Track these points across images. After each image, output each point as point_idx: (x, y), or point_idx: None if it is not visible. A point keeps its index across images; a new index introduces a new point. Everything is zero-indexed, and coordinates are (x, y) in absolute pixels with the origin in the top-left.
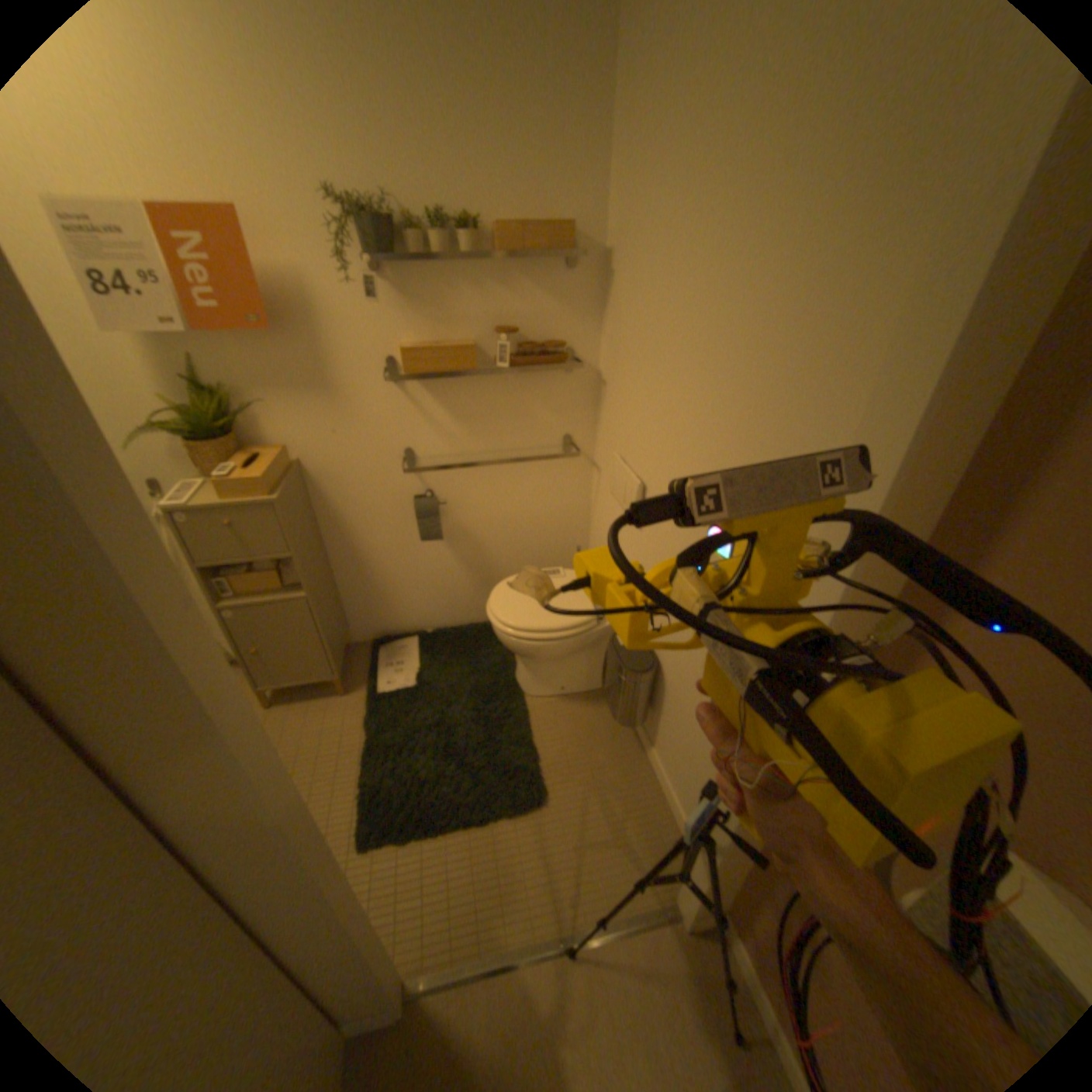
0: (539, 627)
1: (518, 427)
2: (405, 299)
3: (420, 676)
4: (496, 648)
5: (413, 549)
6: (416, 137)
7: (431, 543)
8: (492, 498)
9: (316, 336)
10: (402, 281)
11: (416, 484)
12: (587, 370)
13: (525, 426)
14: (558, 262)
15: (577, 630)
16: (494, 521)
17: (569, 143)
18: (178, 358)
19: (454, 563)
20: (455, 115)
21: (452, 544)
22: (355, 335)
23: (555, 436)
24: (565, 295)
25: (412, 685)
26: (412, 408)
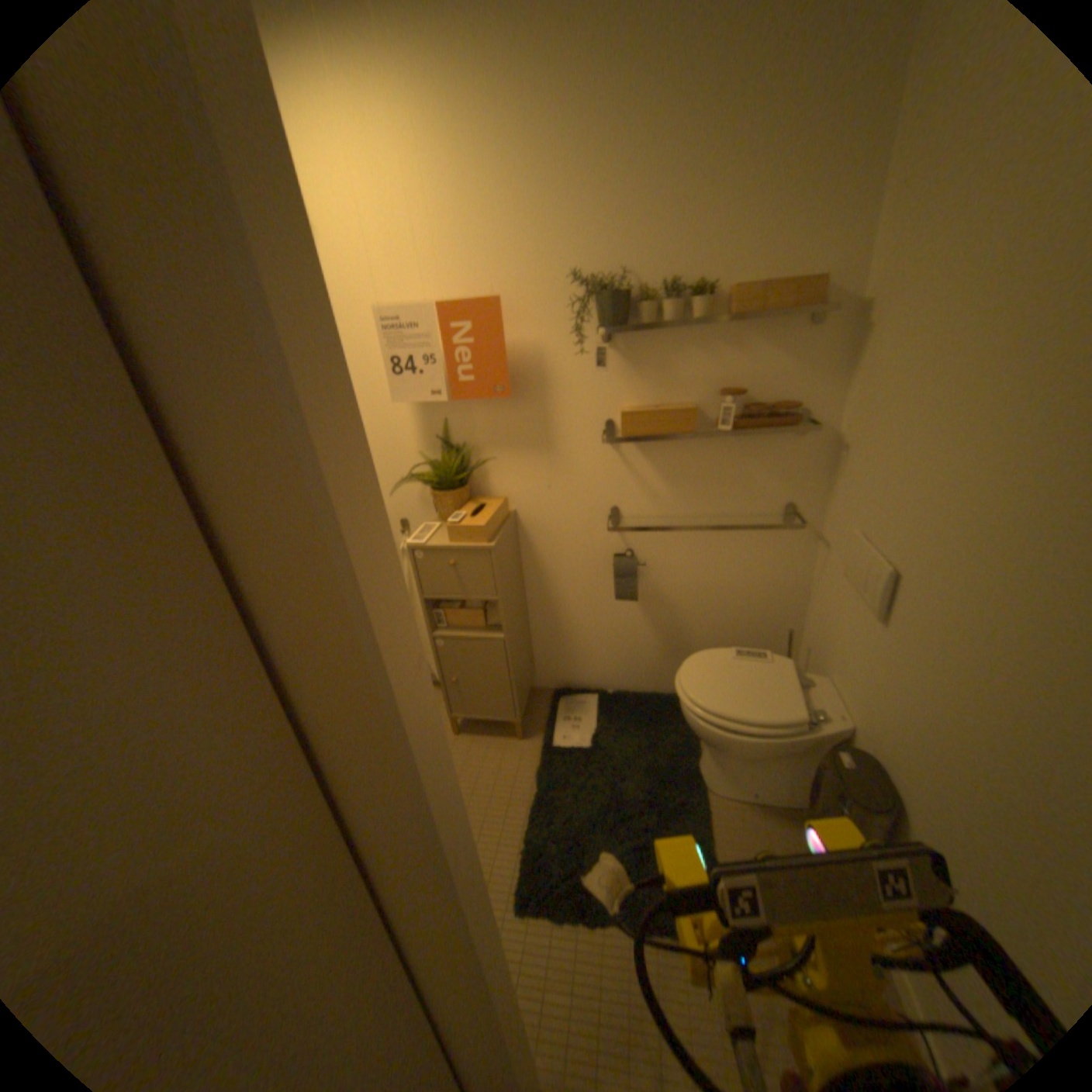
0: (737, 718)
1: (733, 491)
2: (631, 366)
3: (596, 738)
4: (679, 727)
5: (606, 606)
6: (663, 217)
7: (624, 602)
8: (694, 563)
9: (546, 402)
10: (631, 350)
11: (617, 542)
12: (824, 432)
13: (741, 491)
14: (801, 318)
15: (785, 732)
16: (693, 588)
17: (829, 195)
18: (438, 423)
19: (645, 626)
20: (704, 190)
21: (645, 606)
22: (580, 400)
23: (776, 503)
24: (806, 353)
25: (587, 747)
26: (624, 468)
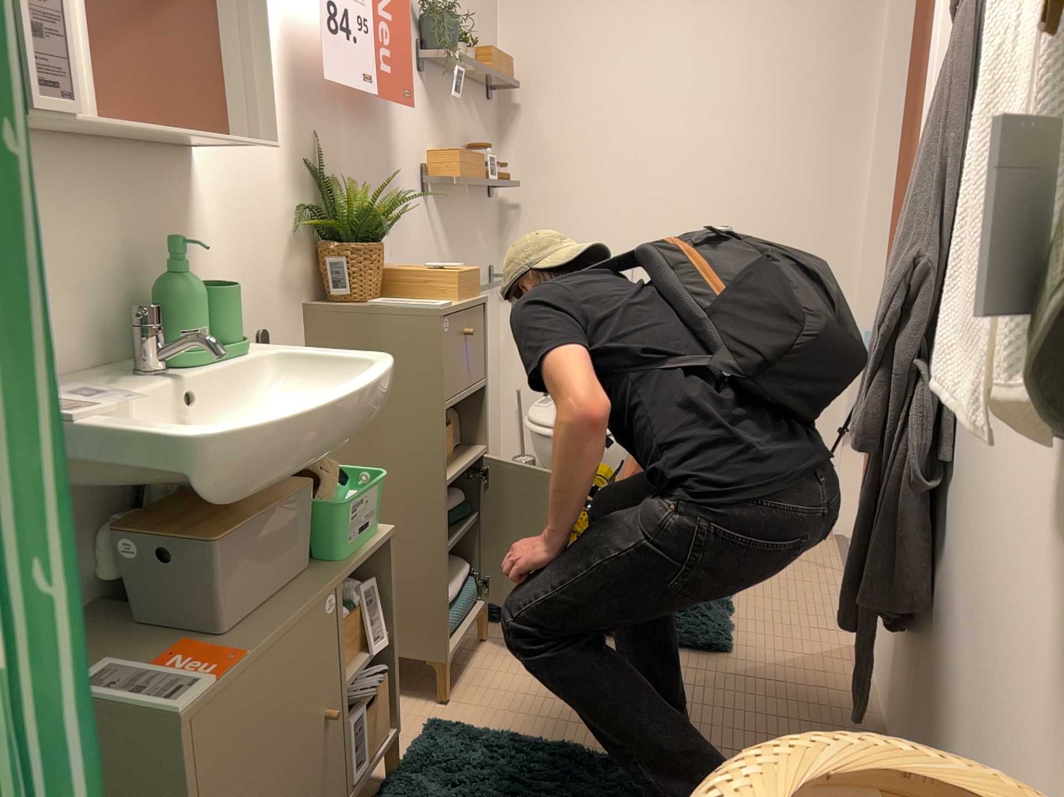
0: None
1: (473, 254)
2: (431, 107)
3: None
4: None
5: None
6: None
7: None
8: None
9: (391, 133)
10: (431, 89)
11: None
12: (496, 198)
13: (476, 254)
14: (484, 96)
15: None
16: None
17: (486, 6)
18: (310, 139)
19: None
20: None
21: None
22: (409, 137)
23: (487, 266)
24: (487, 126)
25: None
26: (431, 227)
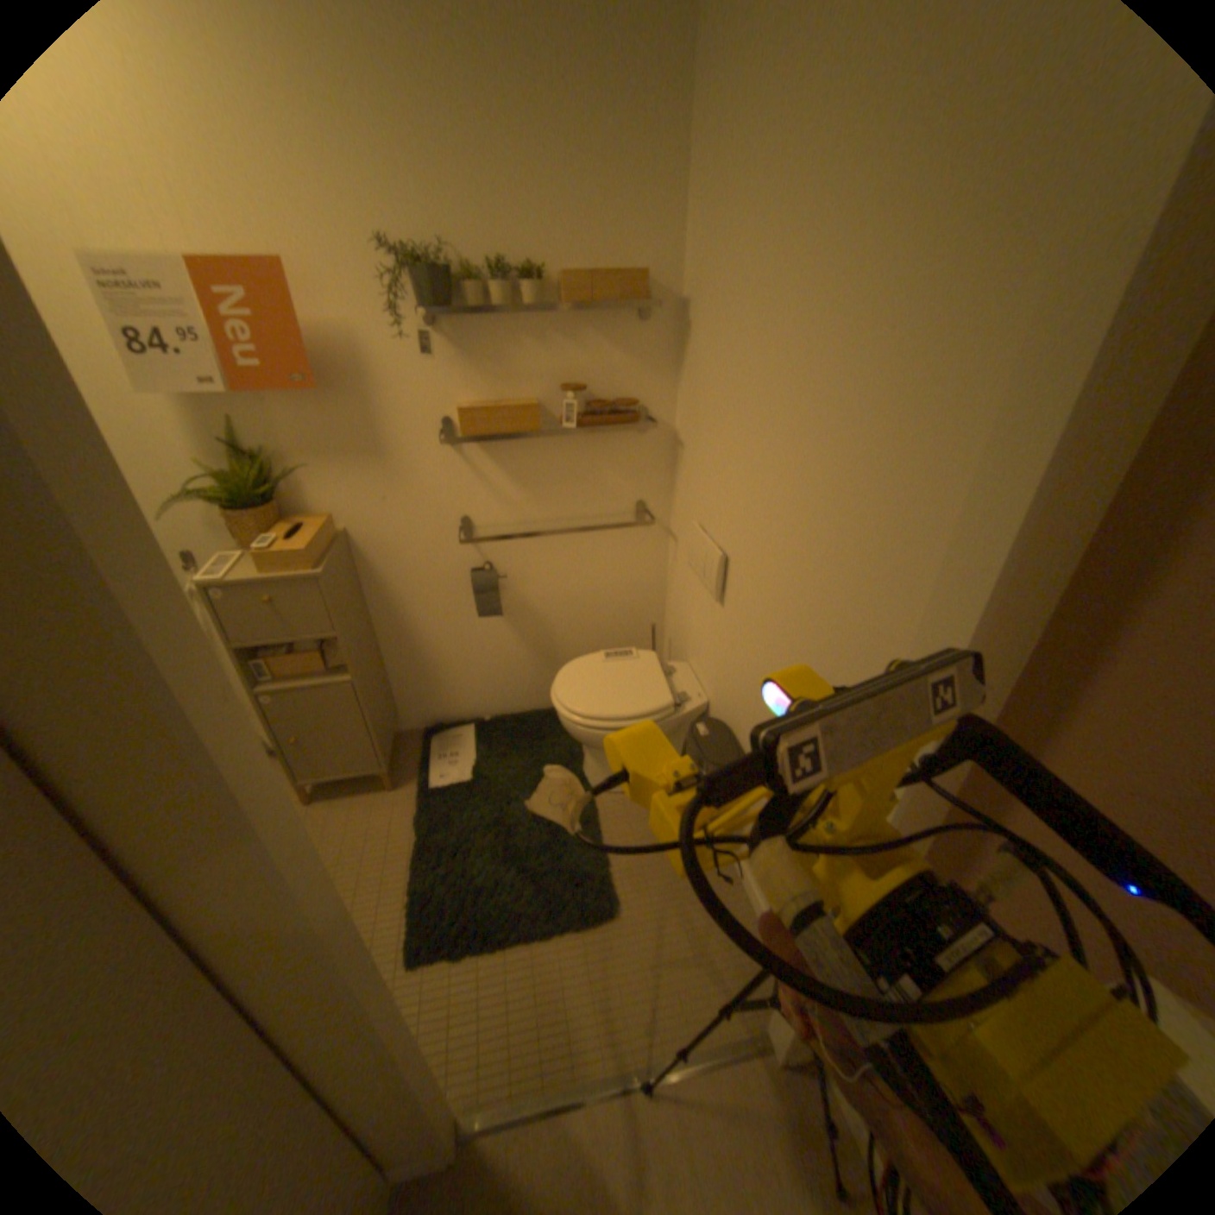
0: (609, 714)
1: (587, 492)
2: (463, 355)
3: (476, 769)
4: (561, 738)
5: (470, 627)
6: (477, 183)
7: (490, 620)
8: (557, 570)
9: (366, 396)
10: (460, 336)
11: (473, 555)
12: (662, 430)
13: (594, 492)
14: (630, 313)
15: (652, 717)
16: (559, 596)
17: (641, 187)
18: (217, 421)
19: (515, 642)
20: (519, 159)
21: (513, 622)
22: (408, 394)
23: (627, 502)
24: (638, 349)
25: (468, 779)
26: (470, 472)
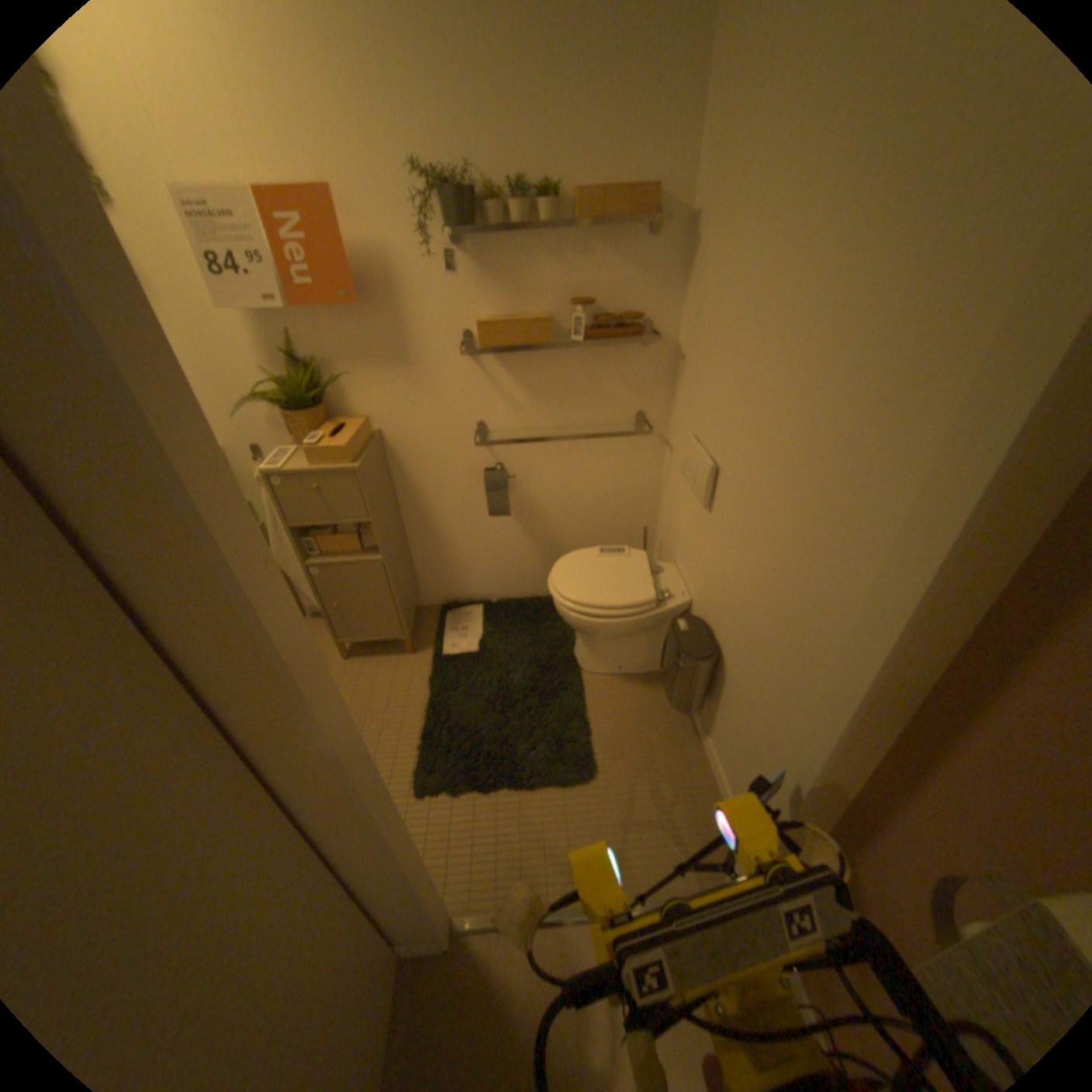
0: (599, 605)
1: (591, 402)
2: (484, 272)
3: (483, 642)
4: (557, 623)
5: (483, 520)
6: (502, 103)
7: (500, 515)
8: (561, 473)
9: (400, 311)
10: (482, 254)
11: (488, 457)
12: (666, 343)
13: (598, 402)
14: (642, 228)
15: (638, 611)
16: (562, 497)
17: (660, 96)
18: (279, 334)
19: (521, 536)
20: (542, 76)
21: (520, 518)
22: (435, 309)
23: (628, 413)
24: (647, 263)
25: (476, 651)
26: (487, 382)
